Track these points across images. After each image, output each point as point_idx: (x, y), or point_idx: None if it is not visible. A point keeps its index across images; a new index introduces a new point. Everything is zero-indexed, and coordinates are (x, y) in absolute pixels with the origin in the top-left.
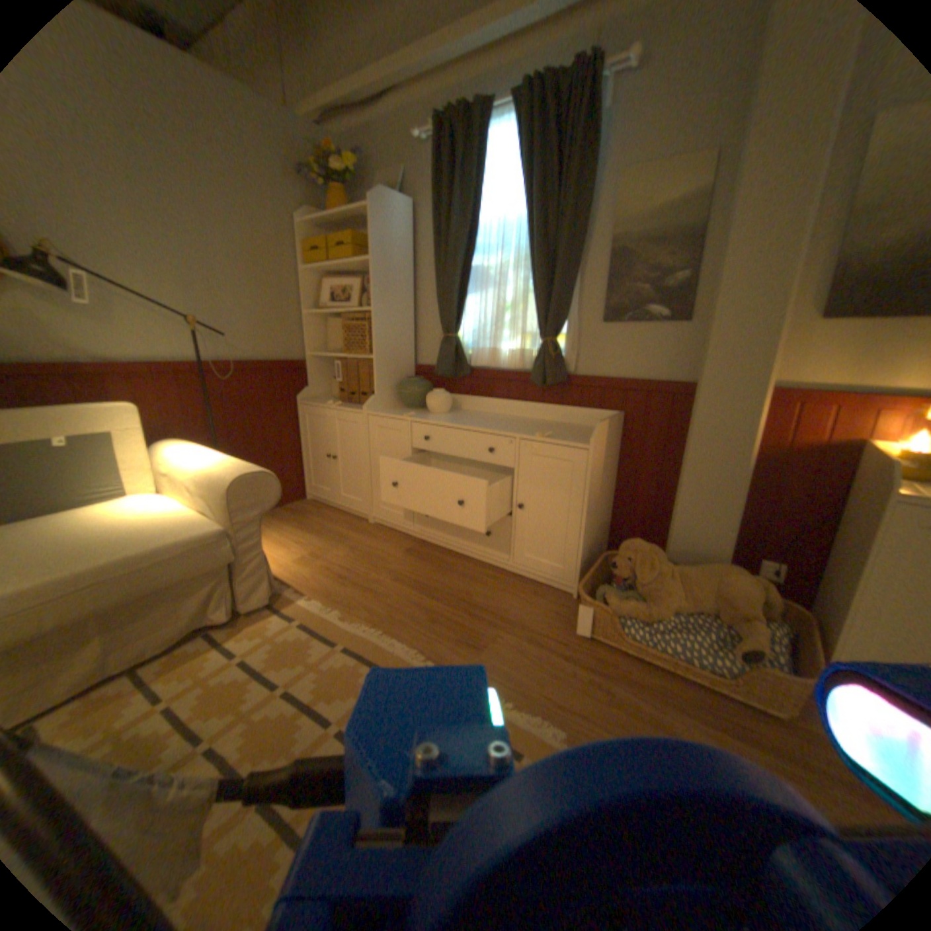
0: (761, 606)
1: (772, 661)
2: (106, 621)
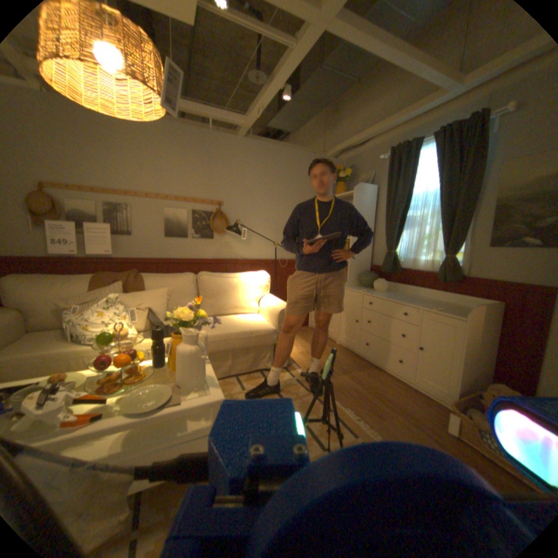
0: None
1: None
2: (234, 354)
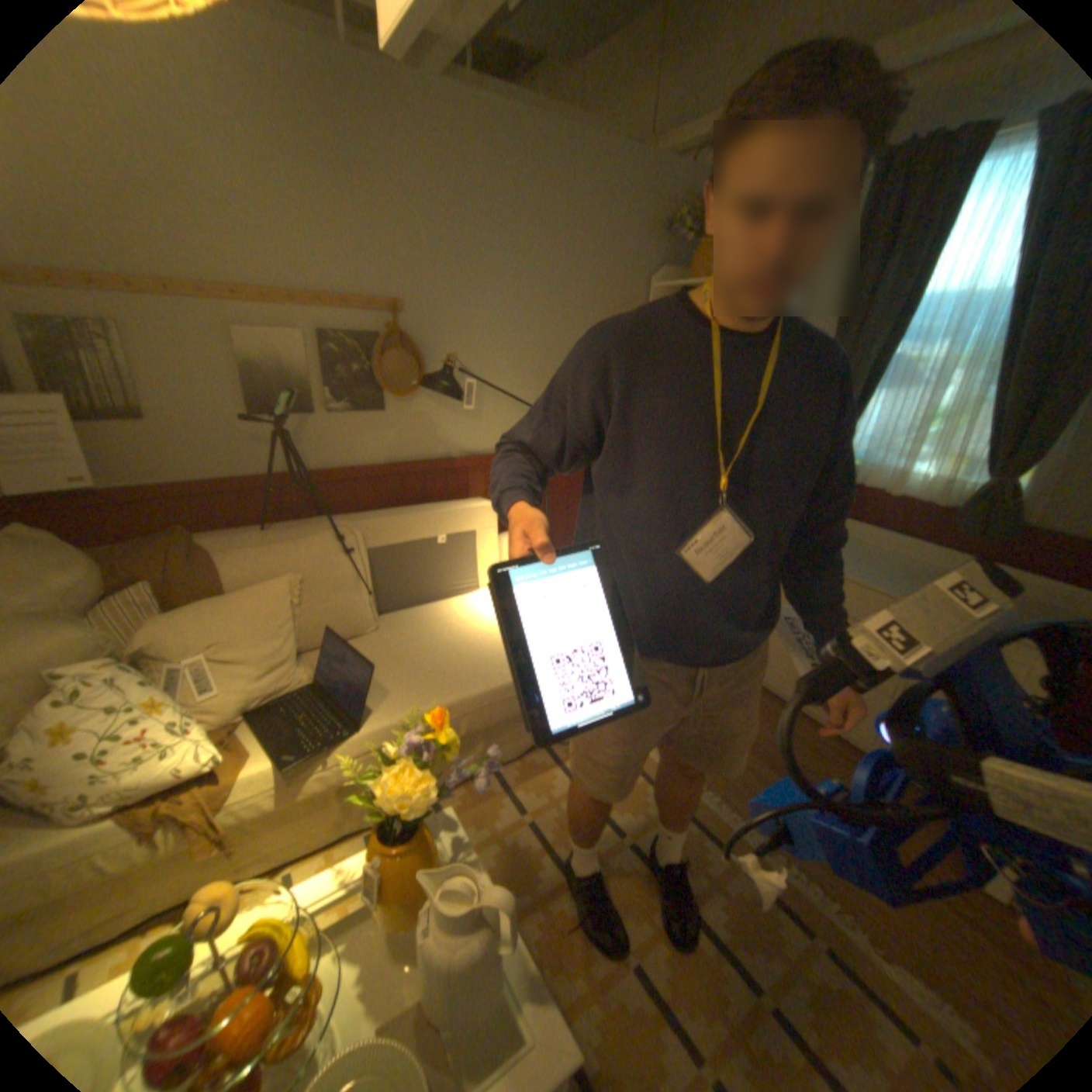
0: None
1: None
2: (490, 730)
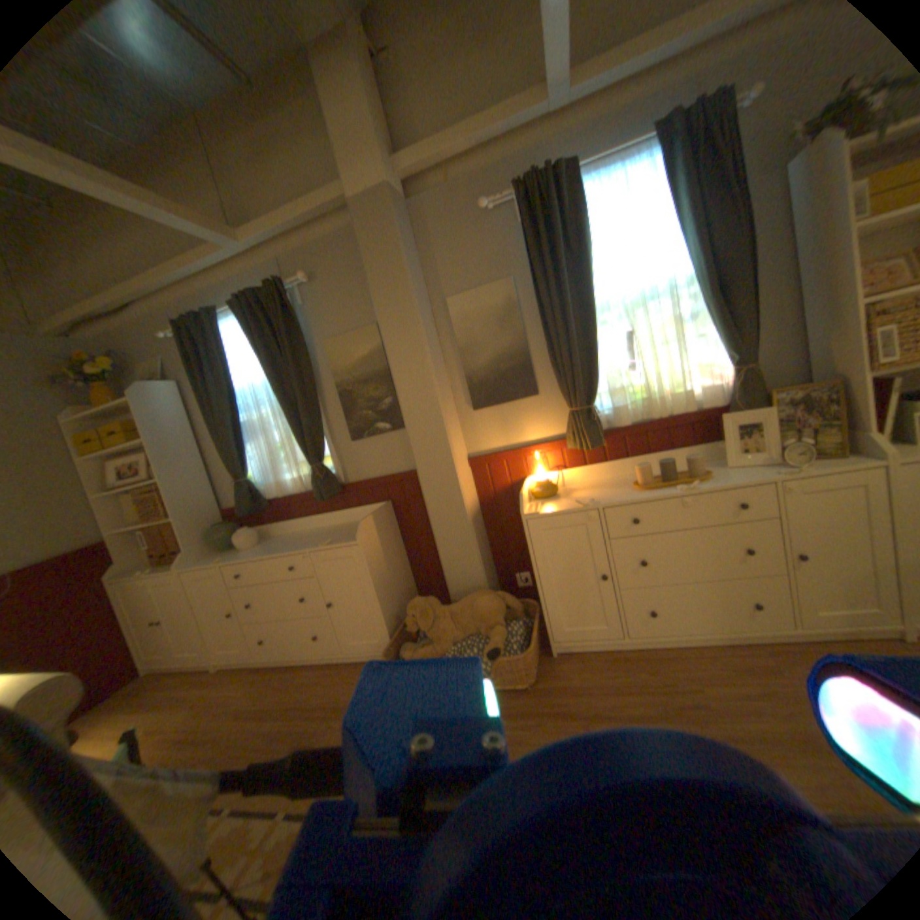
0: (500, 612)
1: (508, 649)
2: None
